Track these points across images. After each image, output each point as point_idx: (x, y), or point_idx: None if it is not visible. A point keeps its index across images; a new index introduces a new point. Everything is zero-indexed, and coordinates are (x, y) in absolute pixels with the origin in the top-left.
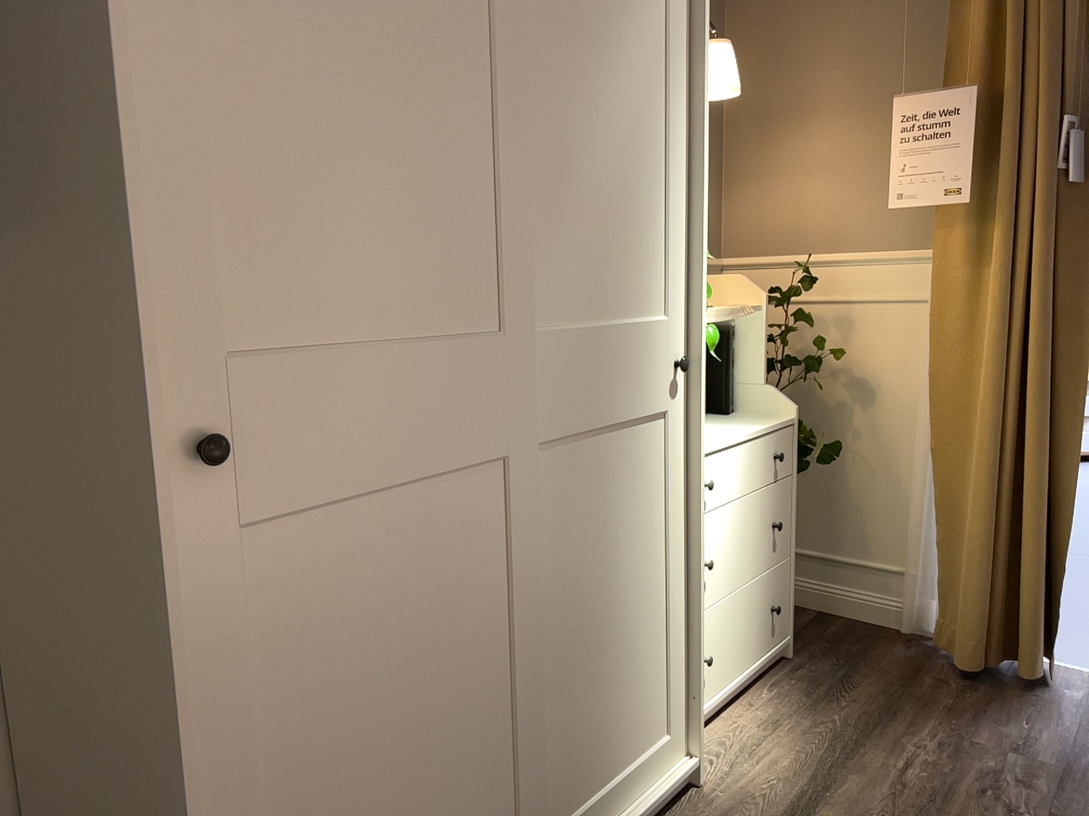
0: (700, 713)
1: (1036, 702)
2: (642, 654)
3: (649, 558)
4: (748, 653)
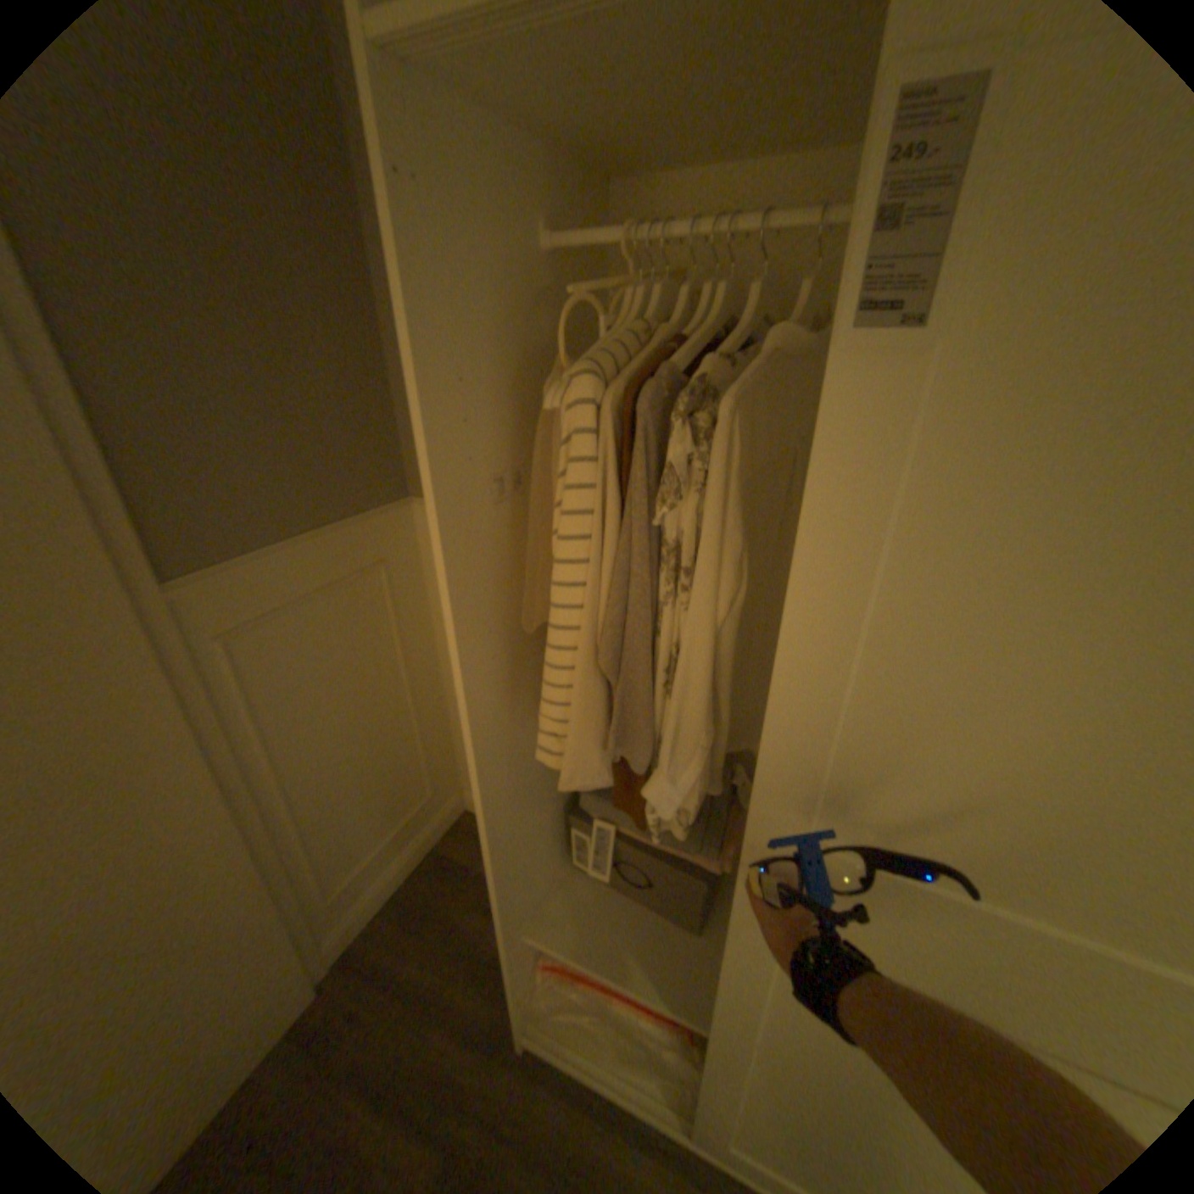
0: None
1: None
2: None
3: None
4: None
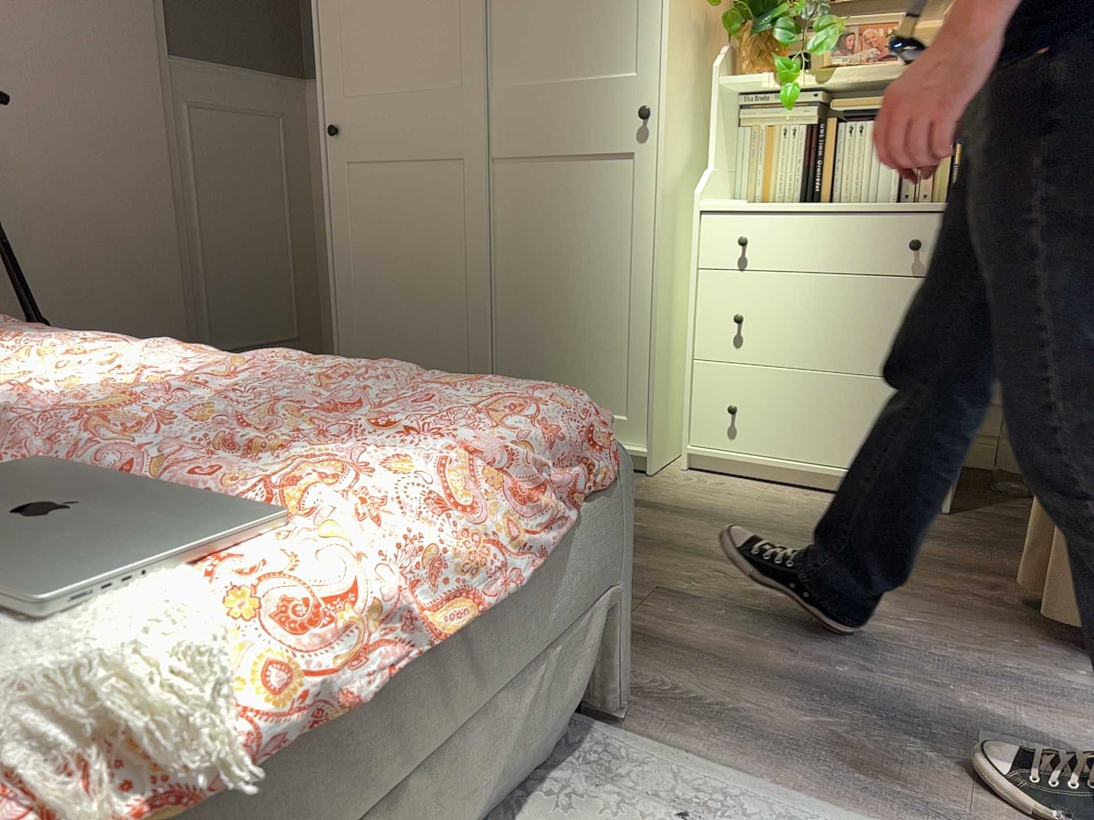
0: (653, 416)
1: (1013, 651)
2: (598, 337)
3: (608, 266)
4: (827, 448)
